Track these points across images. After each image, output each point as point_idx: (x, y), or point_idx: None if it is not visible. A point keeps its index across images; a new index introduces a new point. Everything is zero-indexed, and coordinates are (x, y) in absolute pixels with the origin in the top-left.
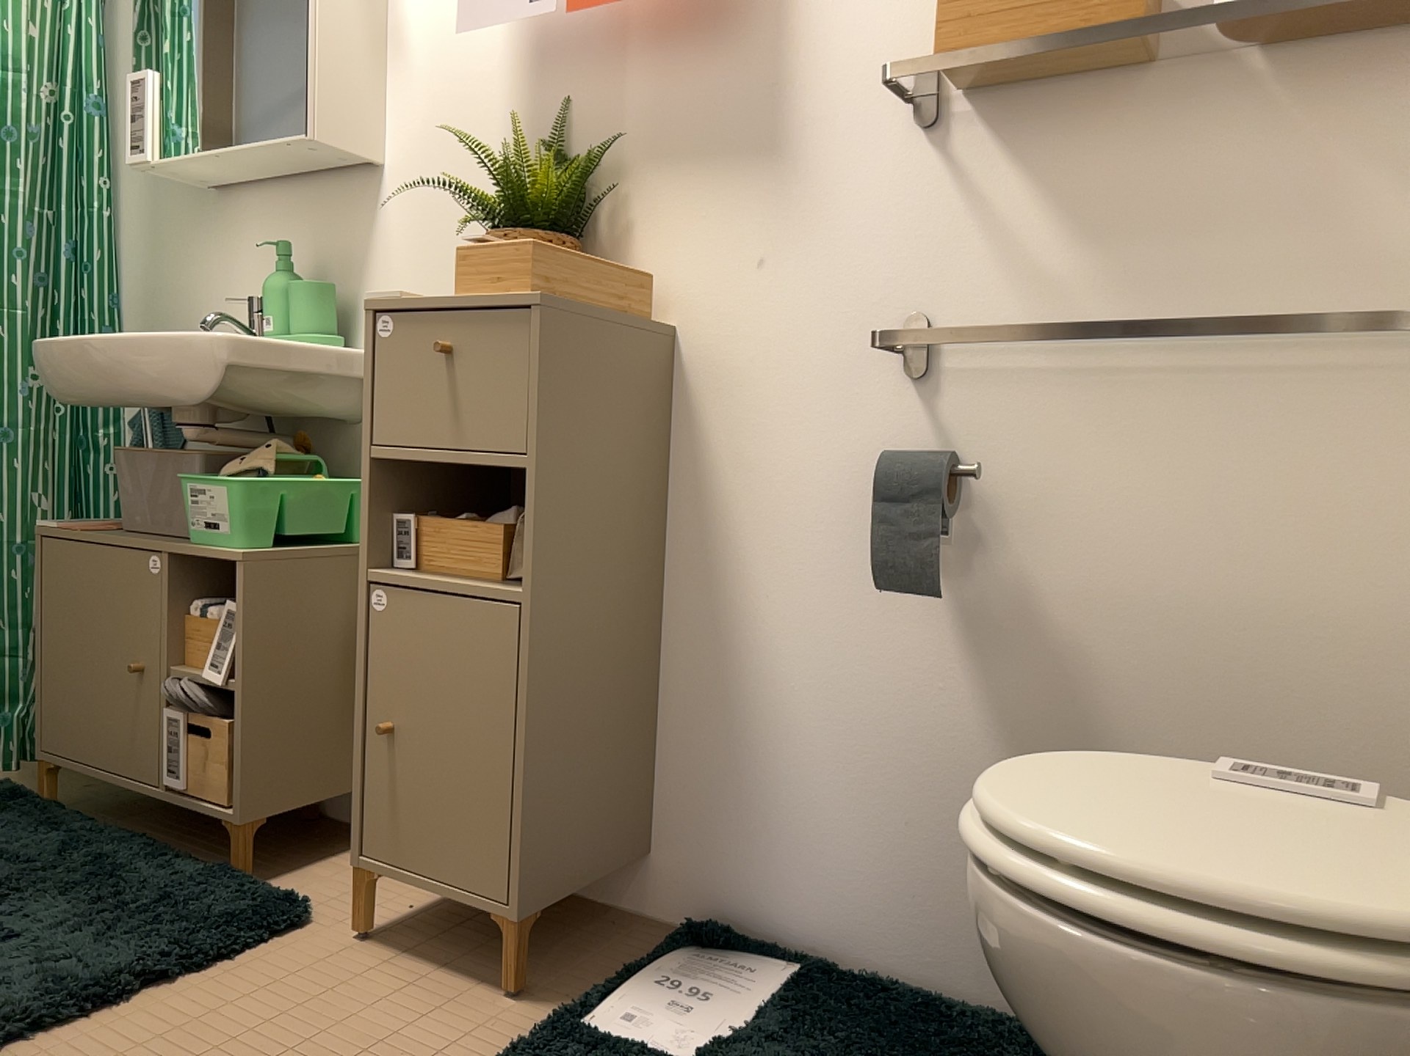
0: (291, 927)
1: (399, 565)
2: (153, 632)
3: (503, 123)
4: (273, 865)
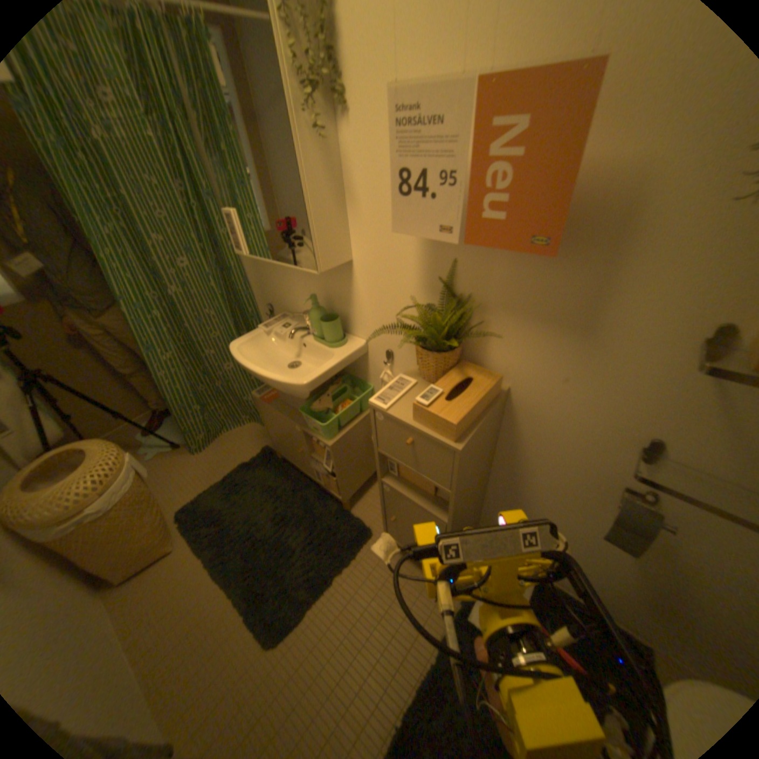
0: (366, 545)
1: (389, 474)
2: (298, 443)
3: (413, 256)
4: (352, 501)
